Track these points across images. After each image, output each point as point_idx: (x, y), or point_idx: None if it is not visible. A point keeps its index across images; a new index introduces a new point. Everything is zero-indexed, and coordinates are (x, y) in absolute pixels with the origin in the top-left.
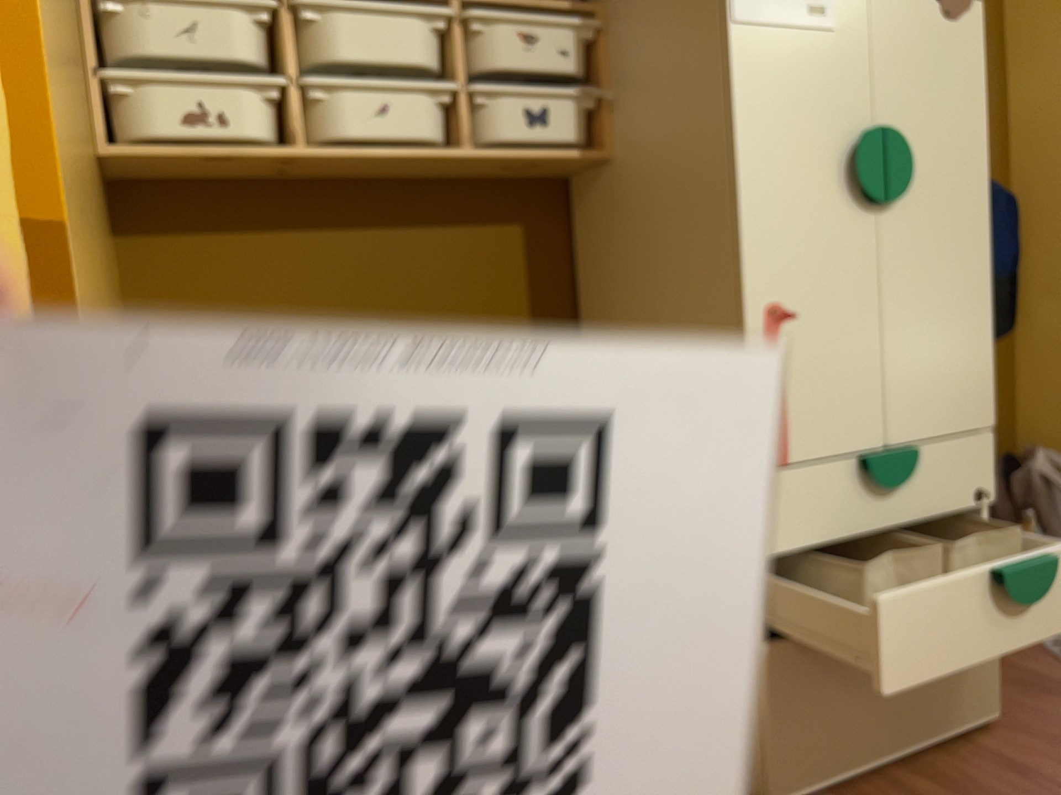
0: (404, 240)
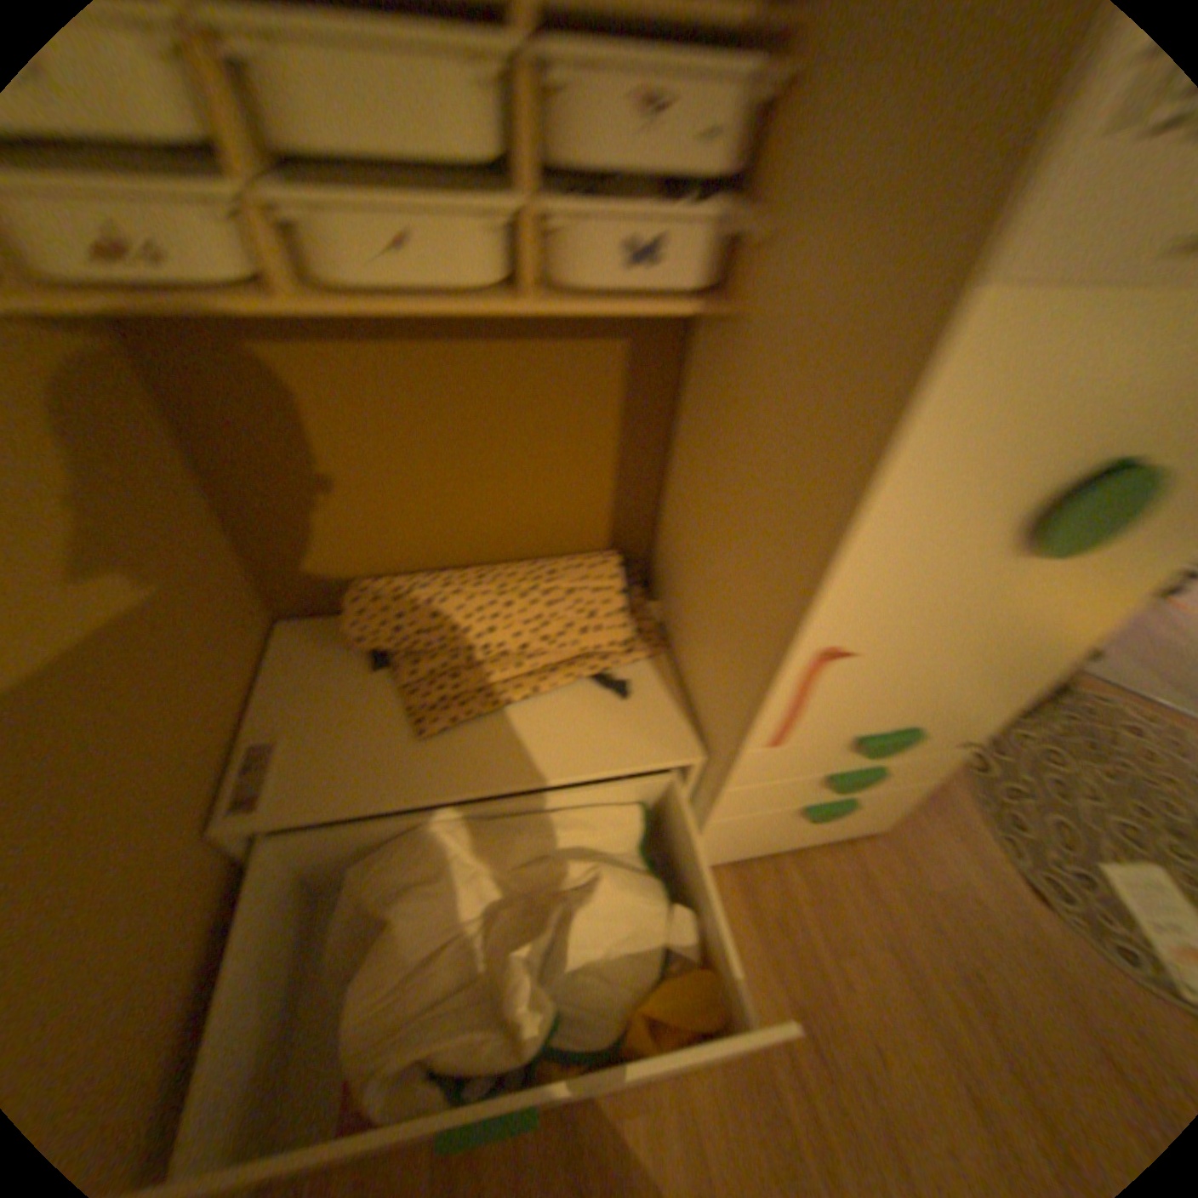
0: (478, 354)
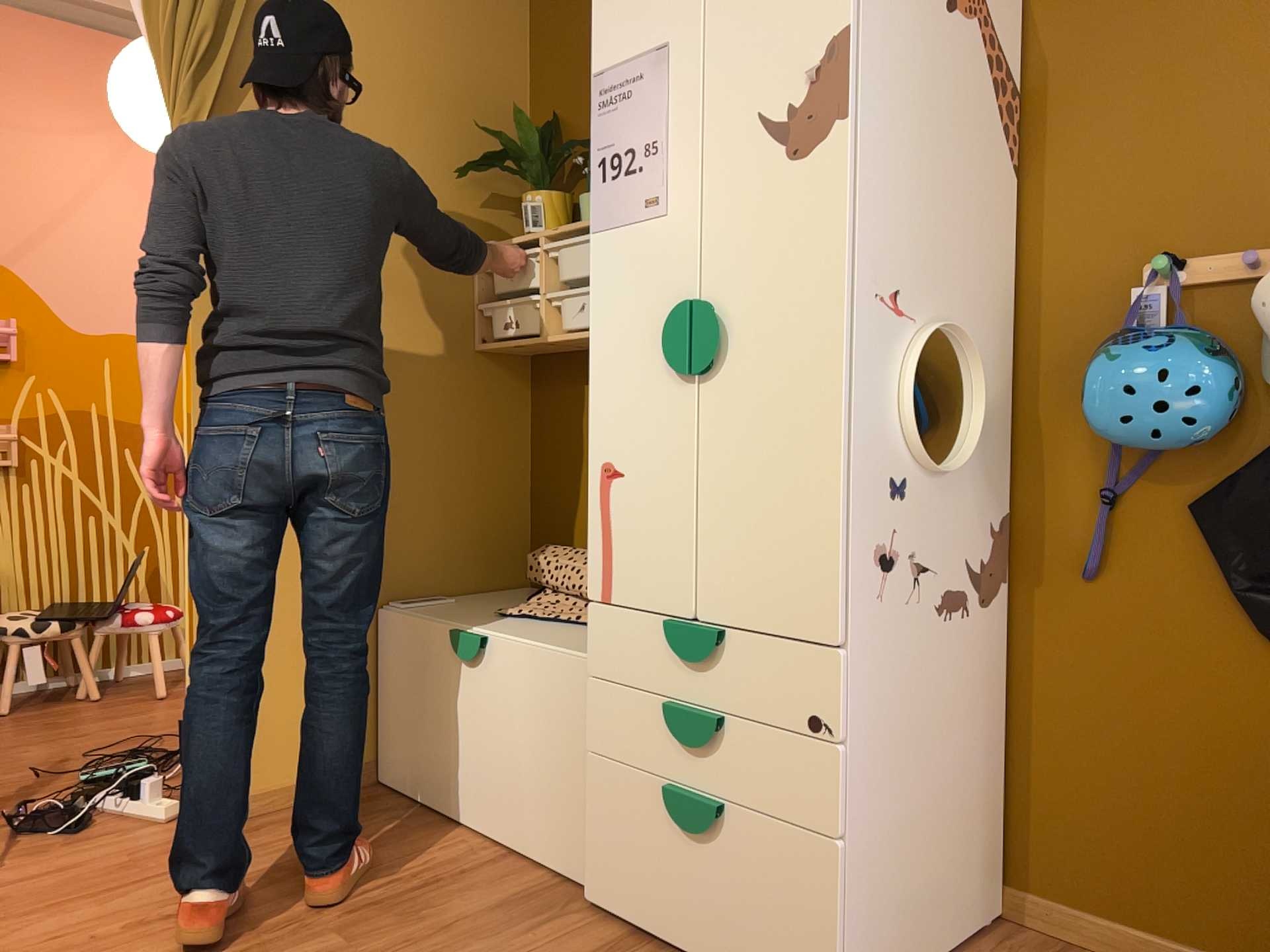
0: None
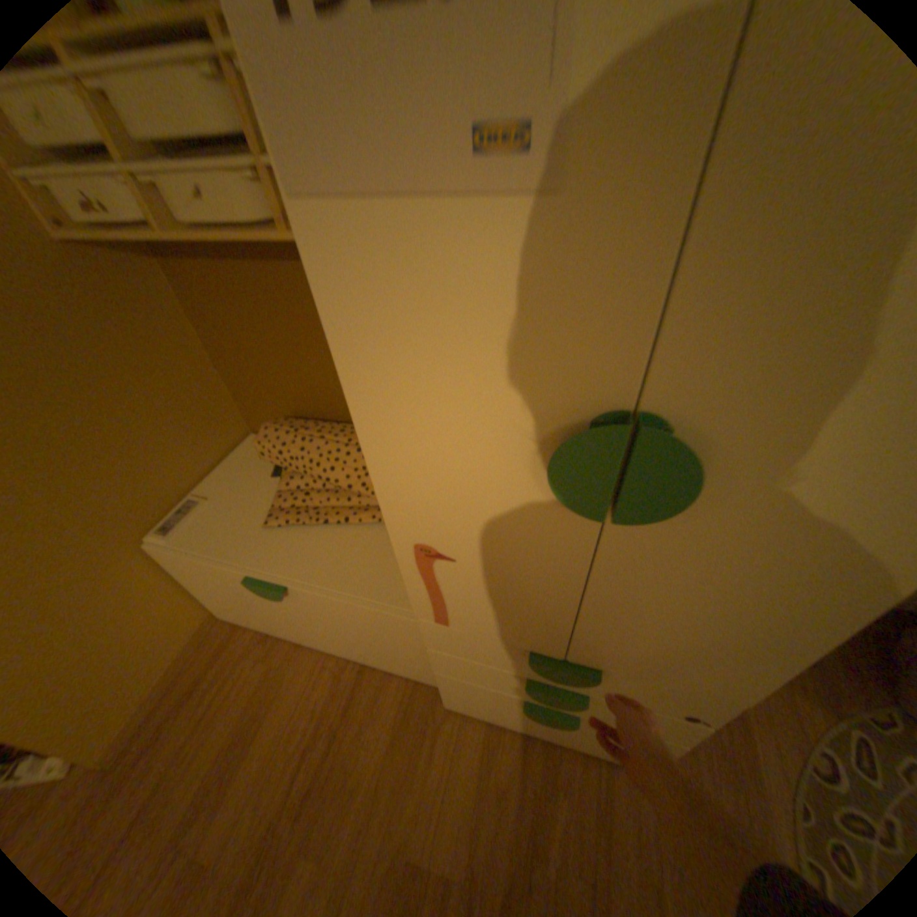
0: None
